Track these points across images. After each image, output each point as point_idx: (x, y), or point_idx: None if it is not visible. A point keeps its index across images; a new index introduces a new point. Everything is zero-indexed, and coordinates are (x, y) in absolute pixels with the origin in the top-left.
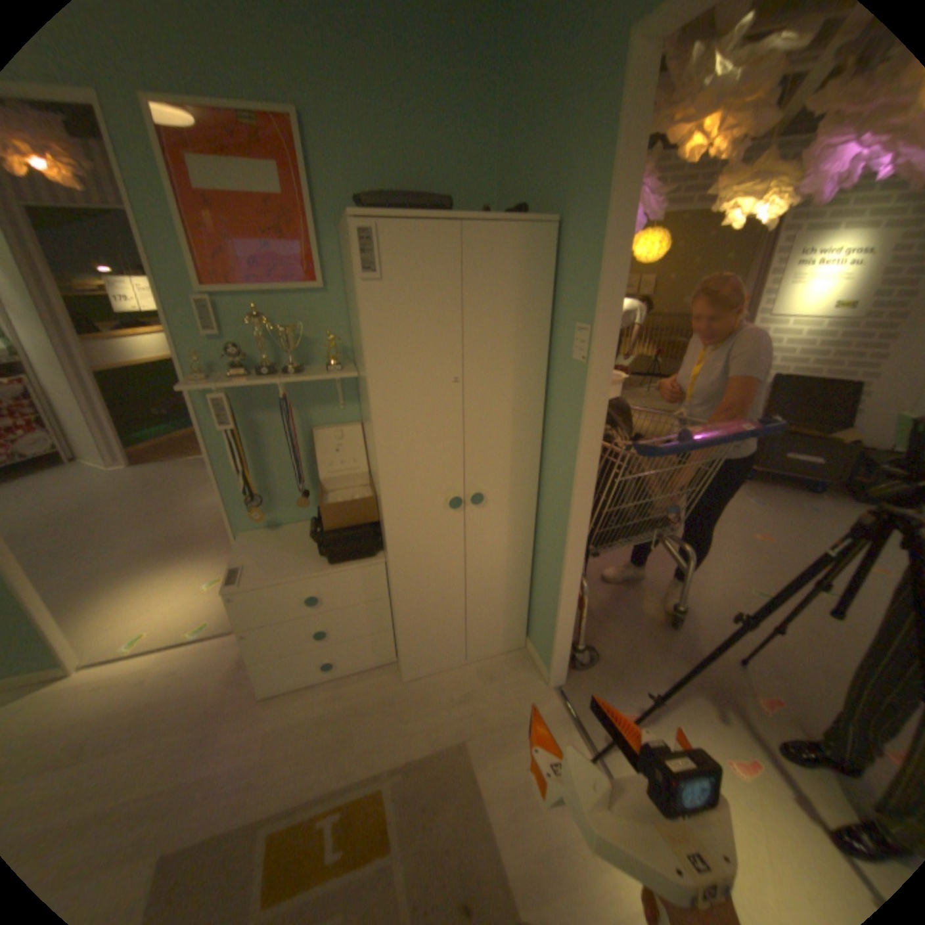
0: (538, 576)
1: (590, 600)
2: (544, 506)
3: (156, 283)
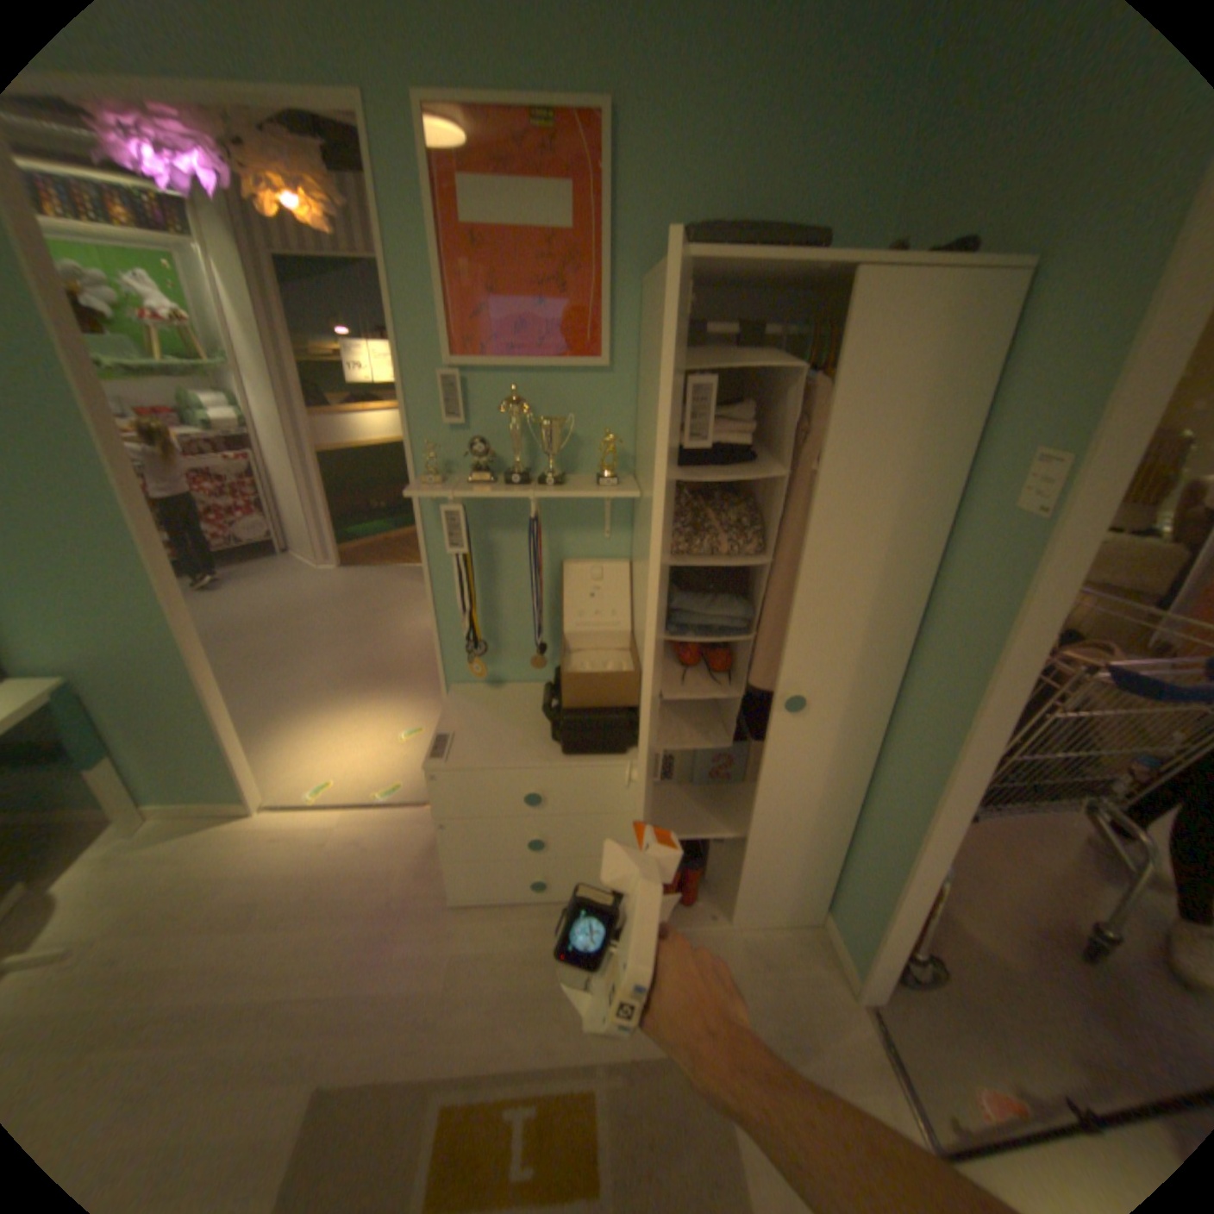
0: (868, 832)
1: None
2: (903, 732)
3: (399, 352)
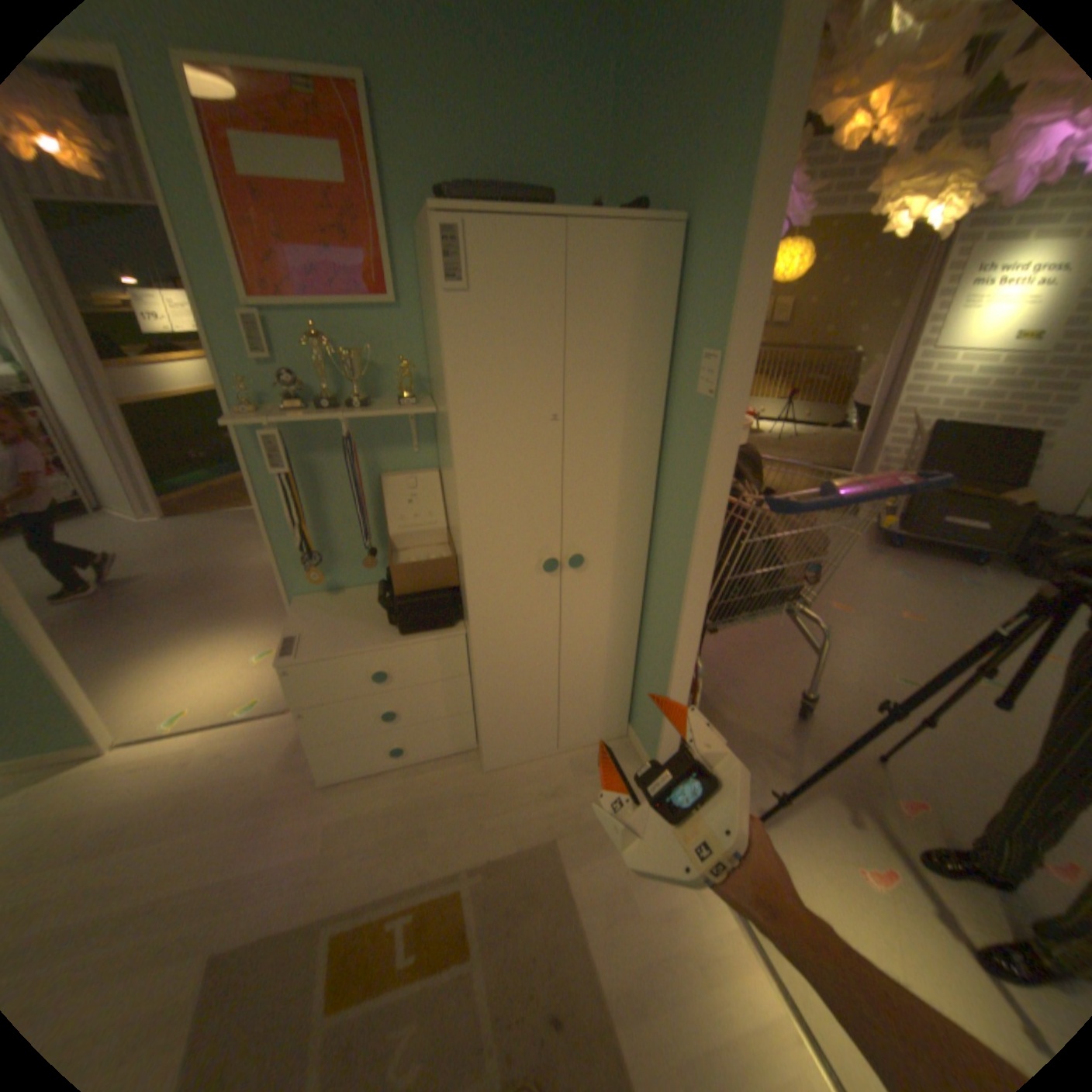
0: (645, 654)
1: (704, 683)
2: (655, 572)
3: (194, 294)
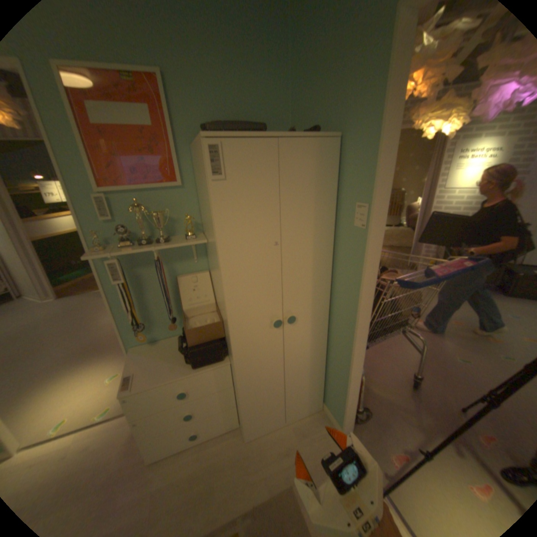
0: (331, 365)
1: None
2: (335, 320)
3: (66, 187)
